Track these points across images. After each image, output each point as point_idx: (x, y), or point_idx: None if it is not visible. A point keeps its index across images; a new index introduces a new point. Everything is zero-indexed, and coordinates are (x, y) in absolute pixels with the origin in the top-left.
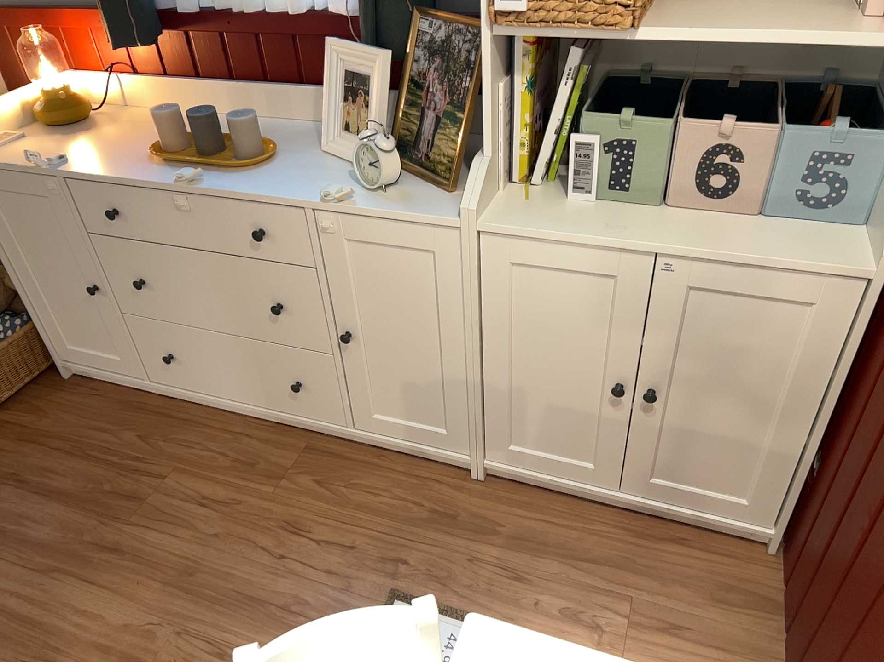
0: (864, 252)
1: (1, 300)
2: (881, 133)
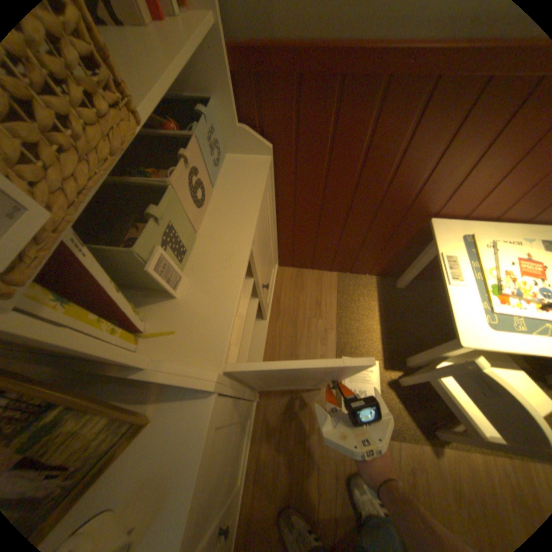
0: (254, 153)
1: None
2: (203, 98)
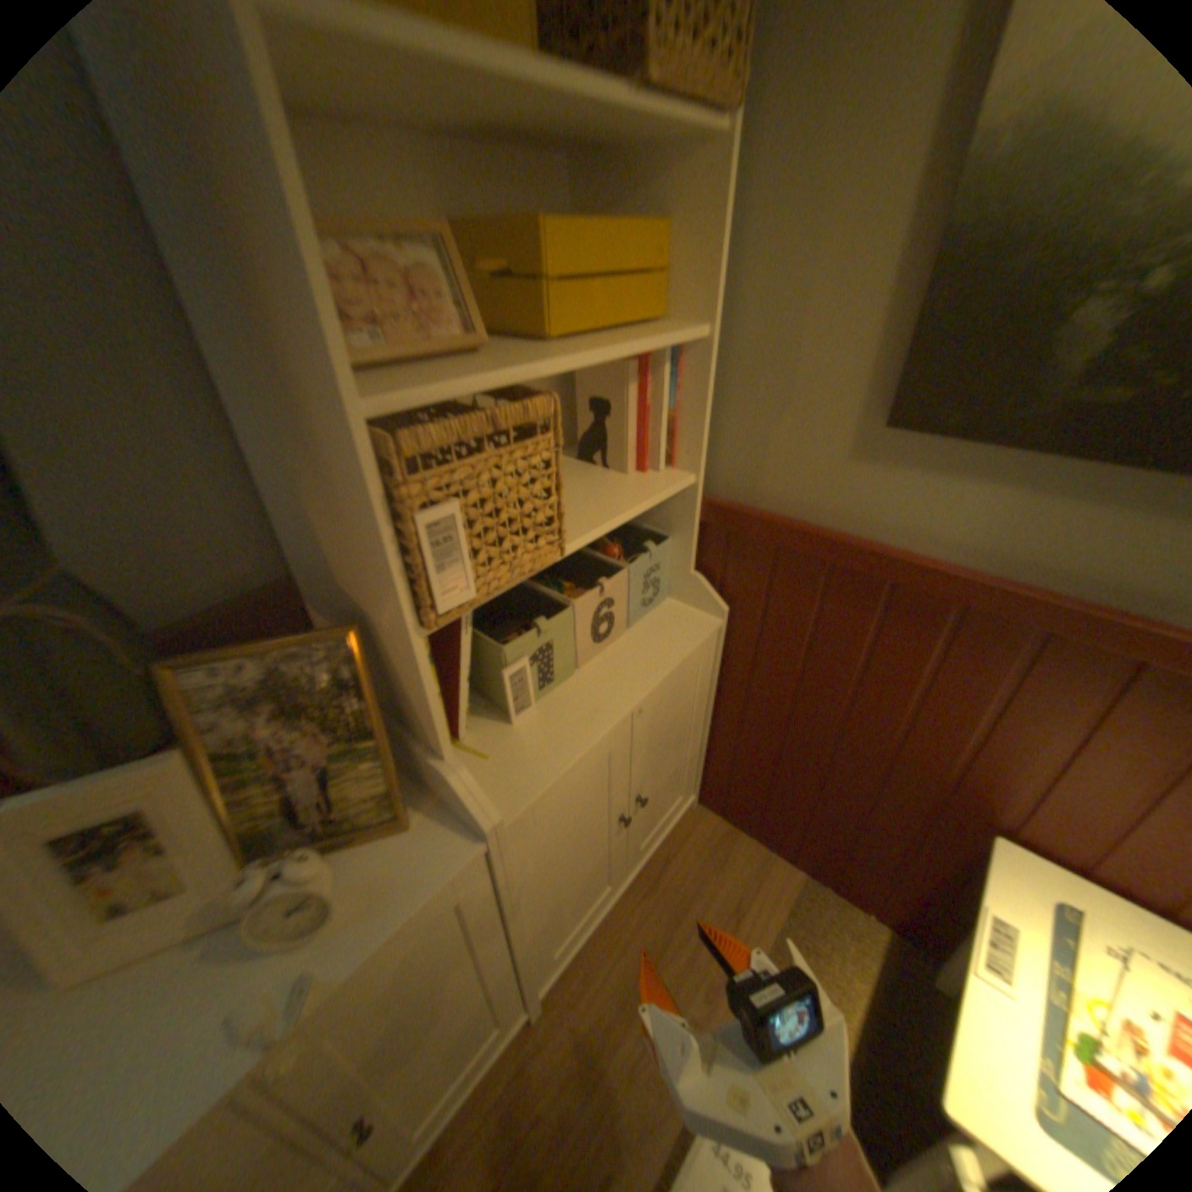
0: (702, 610)
1: None
2: (662, 536)
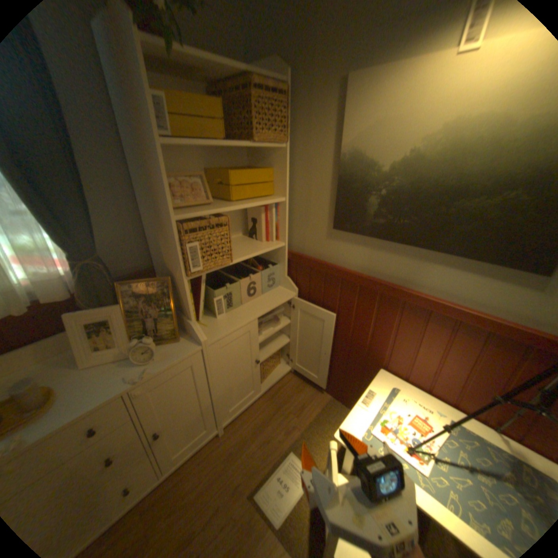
0: (289, 290)
1: None
2: (276, 264)
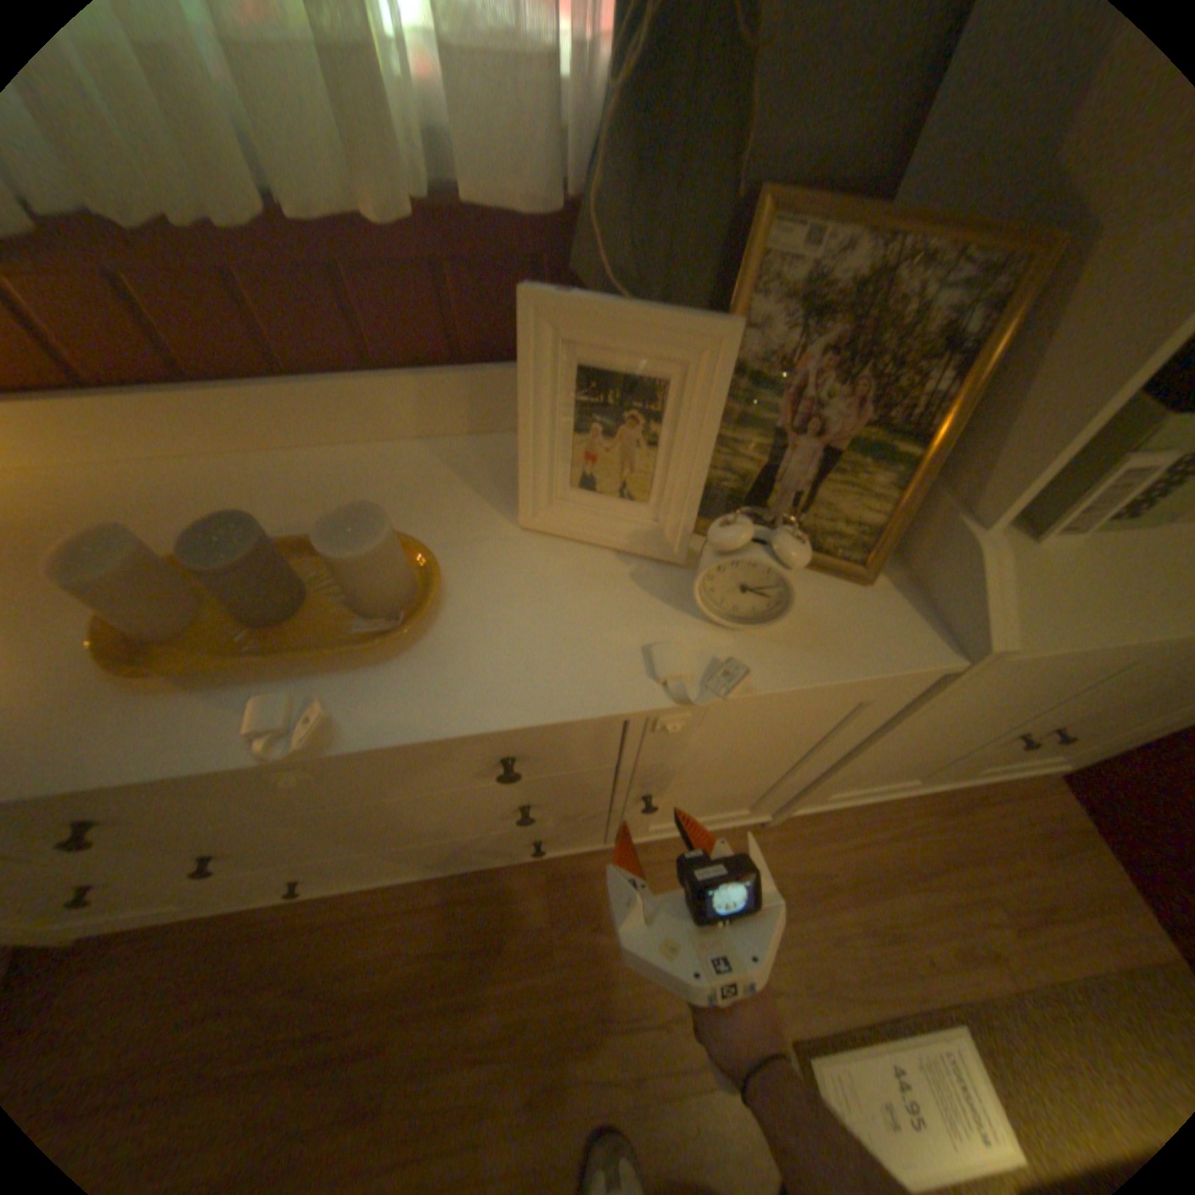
0: None
1: None
2: None
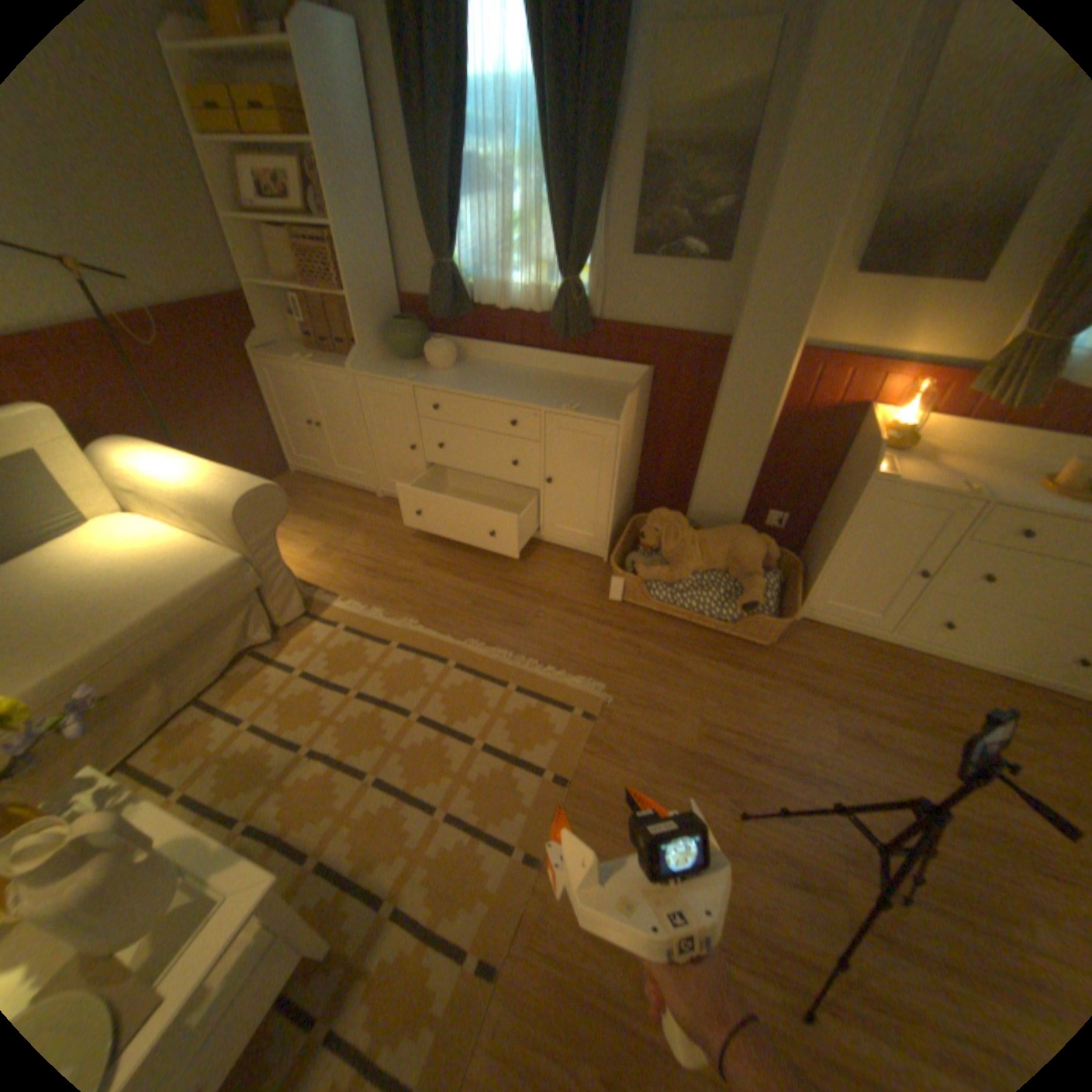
0: None
1: (763, 559)
2: None
